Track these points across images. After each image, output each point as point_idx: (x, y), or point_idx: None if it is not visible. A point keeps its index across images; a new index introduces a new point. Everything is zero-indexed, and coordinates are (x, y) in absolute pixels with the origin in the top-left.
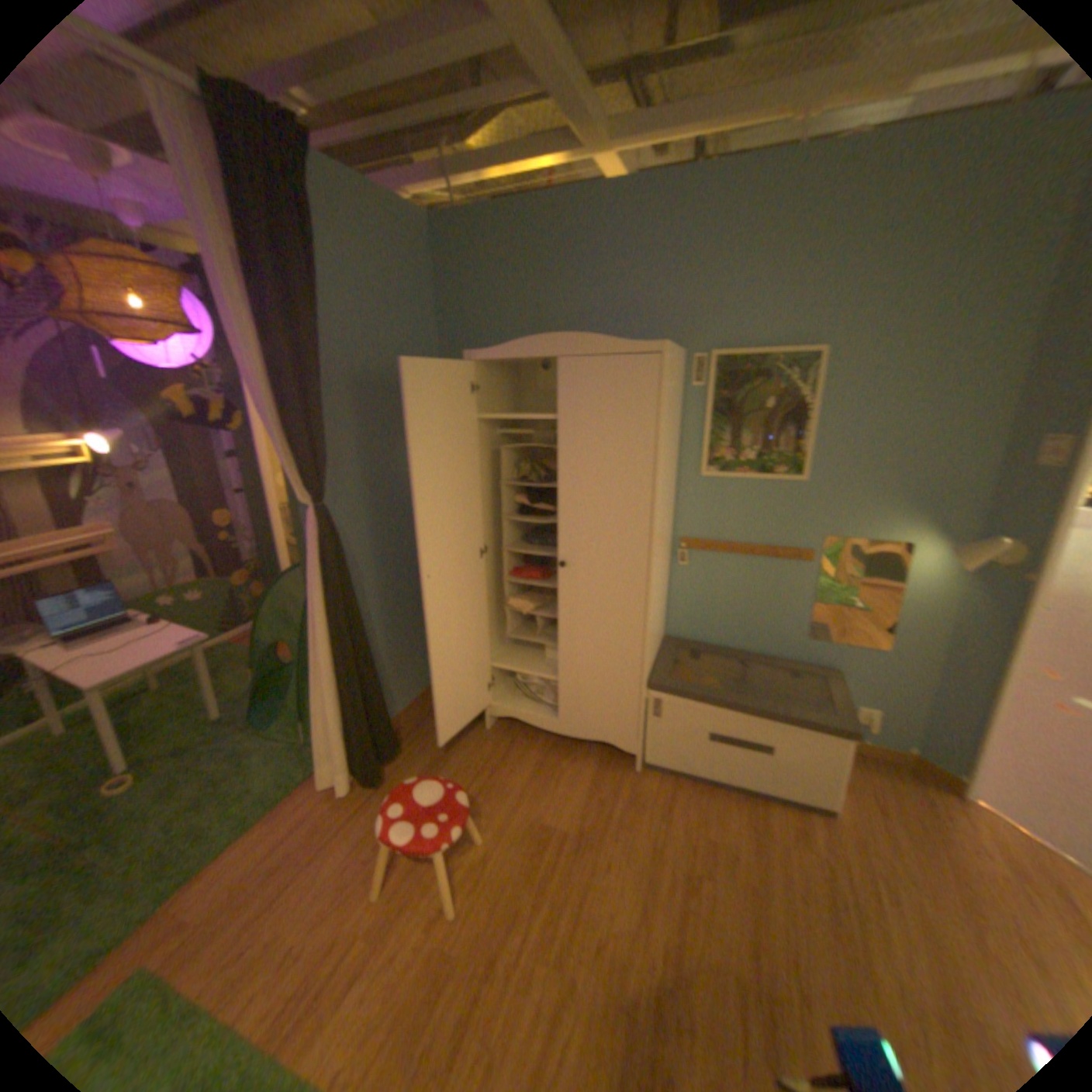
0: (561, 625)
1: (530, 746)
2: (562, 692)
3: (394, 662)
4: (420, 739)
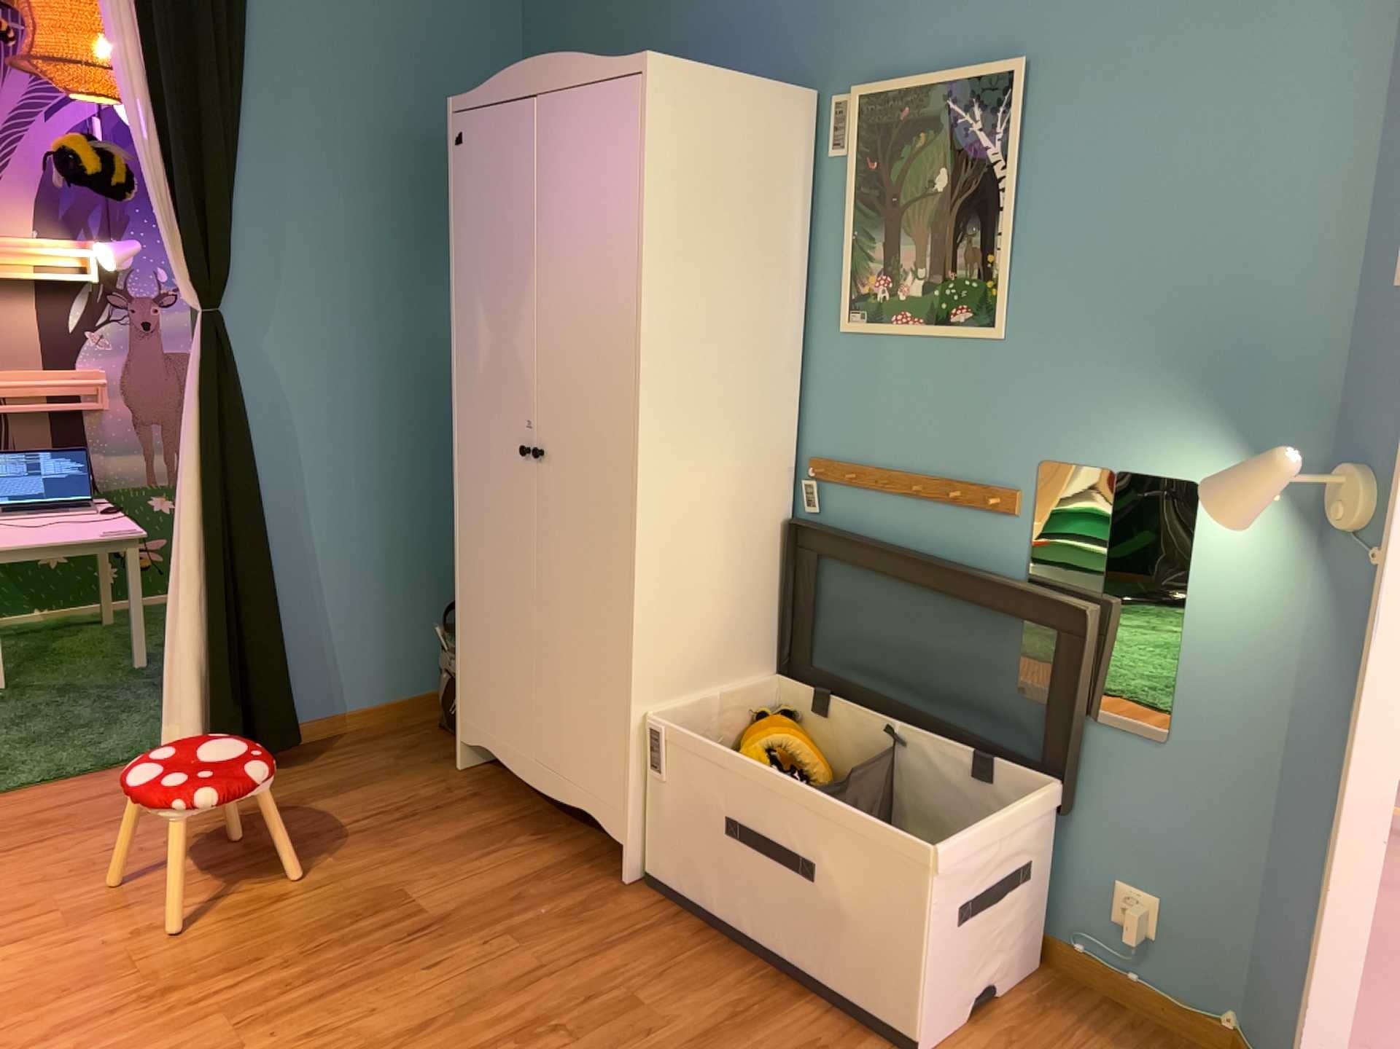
0: (547, 574)
1: (493, 805)
2: (544, 707)
3: (347, 617)
4: (351, 753)
